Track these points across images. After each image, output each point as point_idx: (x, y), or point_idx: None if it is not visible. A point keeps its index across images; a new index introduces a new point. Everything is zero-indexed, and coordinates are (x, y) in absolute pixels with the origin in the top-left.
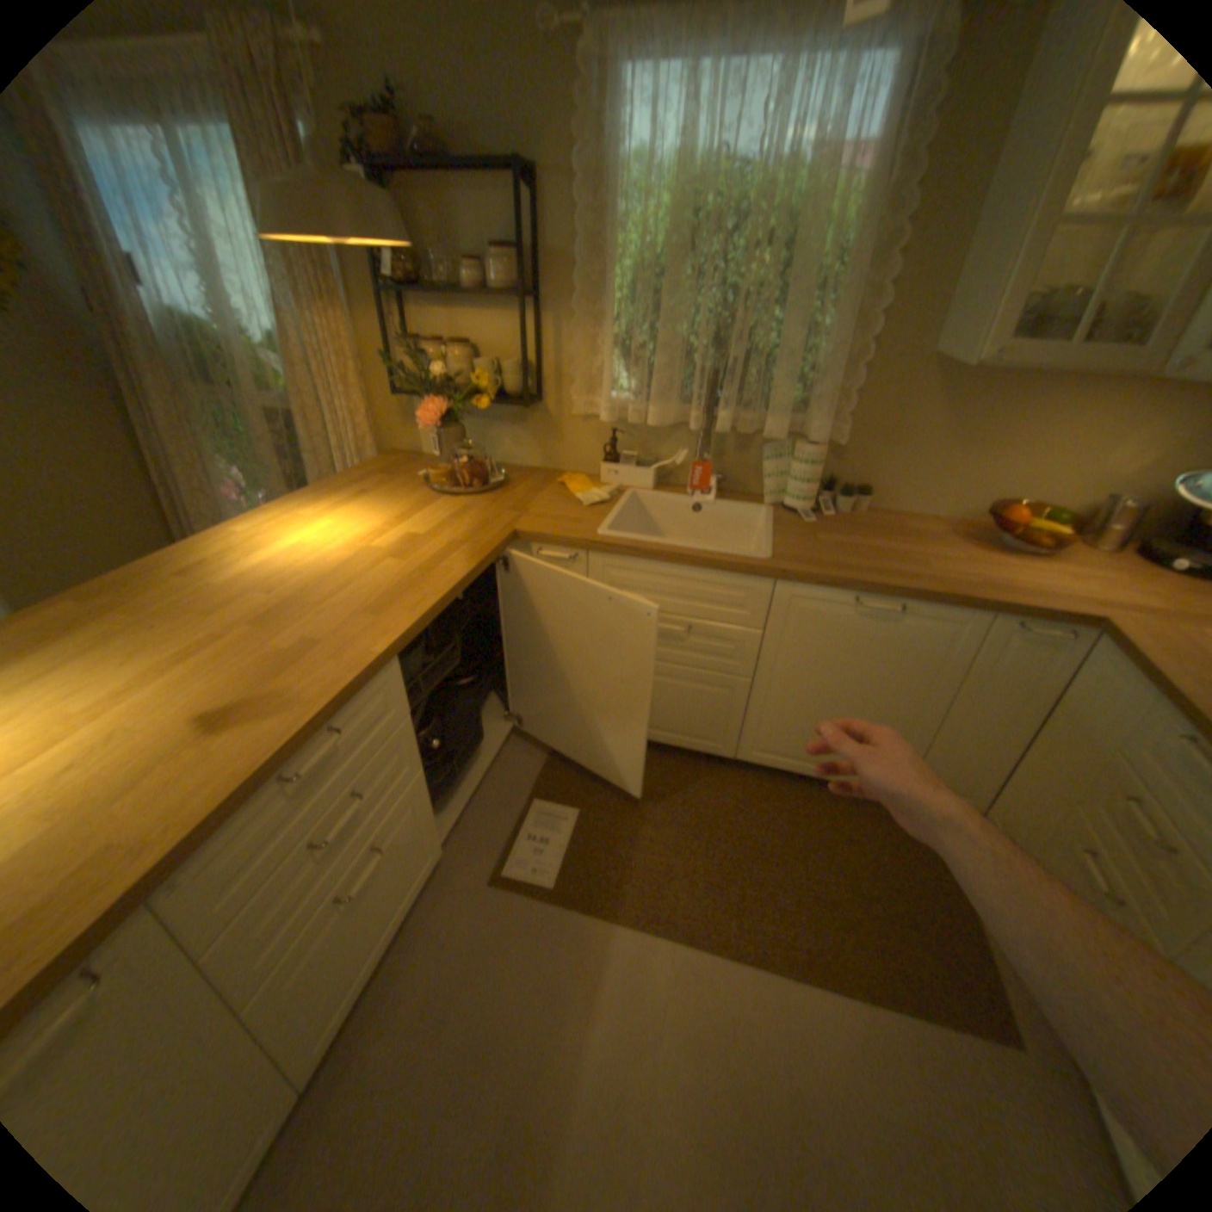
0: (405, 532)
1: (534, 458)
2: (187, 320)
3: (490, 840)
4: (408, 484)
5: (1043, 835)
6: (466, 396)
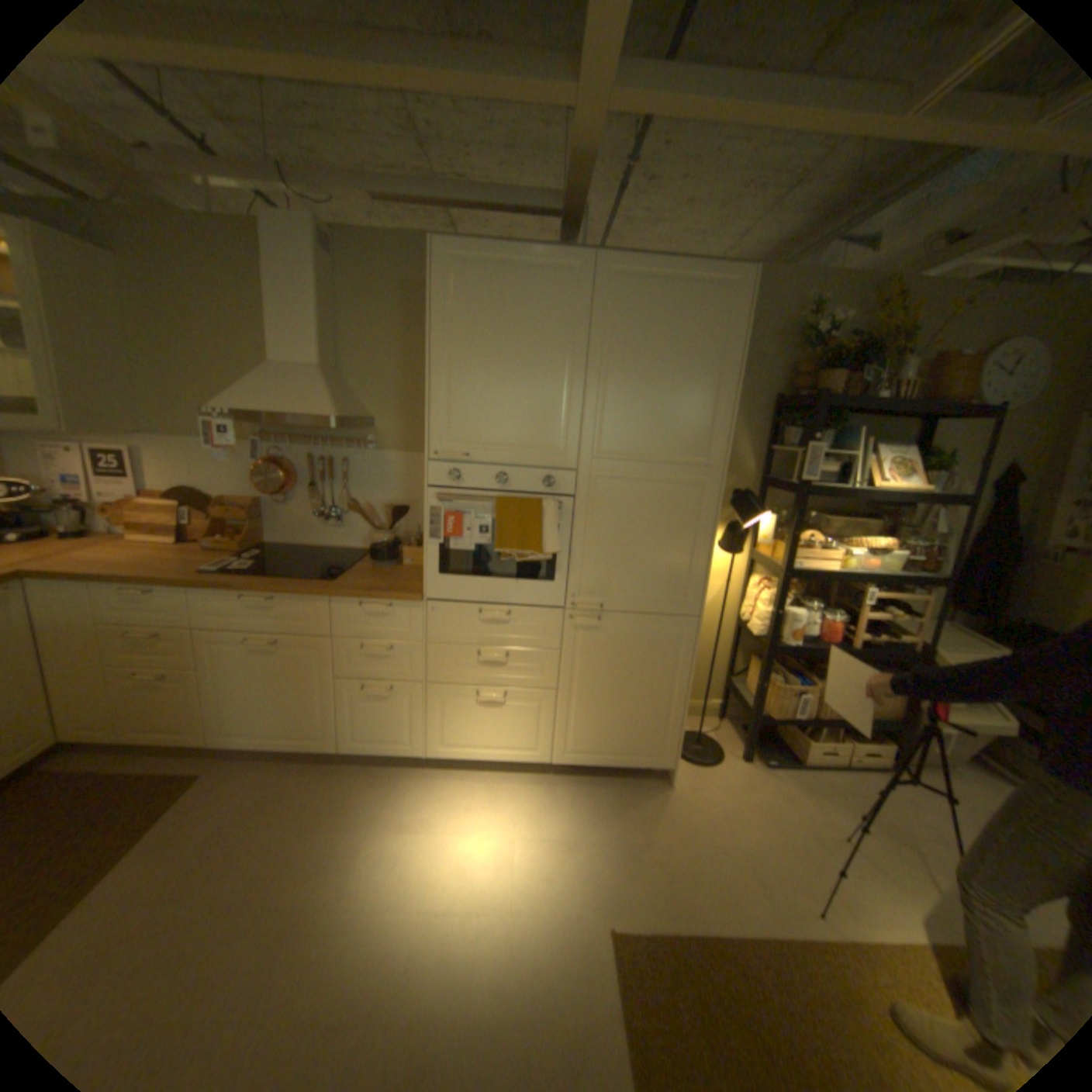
0: None
1: None
2: None
3: None
4: None
5: (104, 701)
6: None
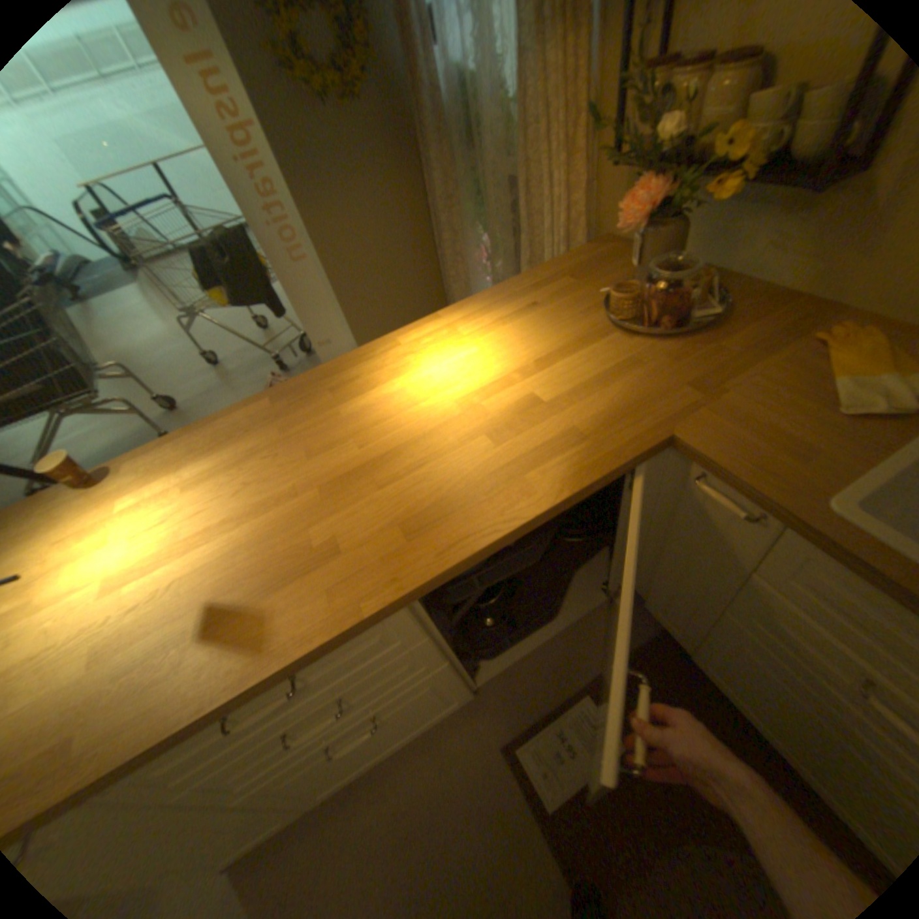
0: (529, 389)
1: (799, 272)
2: (463, 76)
3: (527, 706)
4: (588, 297)
5: None
6: (707, 168)
